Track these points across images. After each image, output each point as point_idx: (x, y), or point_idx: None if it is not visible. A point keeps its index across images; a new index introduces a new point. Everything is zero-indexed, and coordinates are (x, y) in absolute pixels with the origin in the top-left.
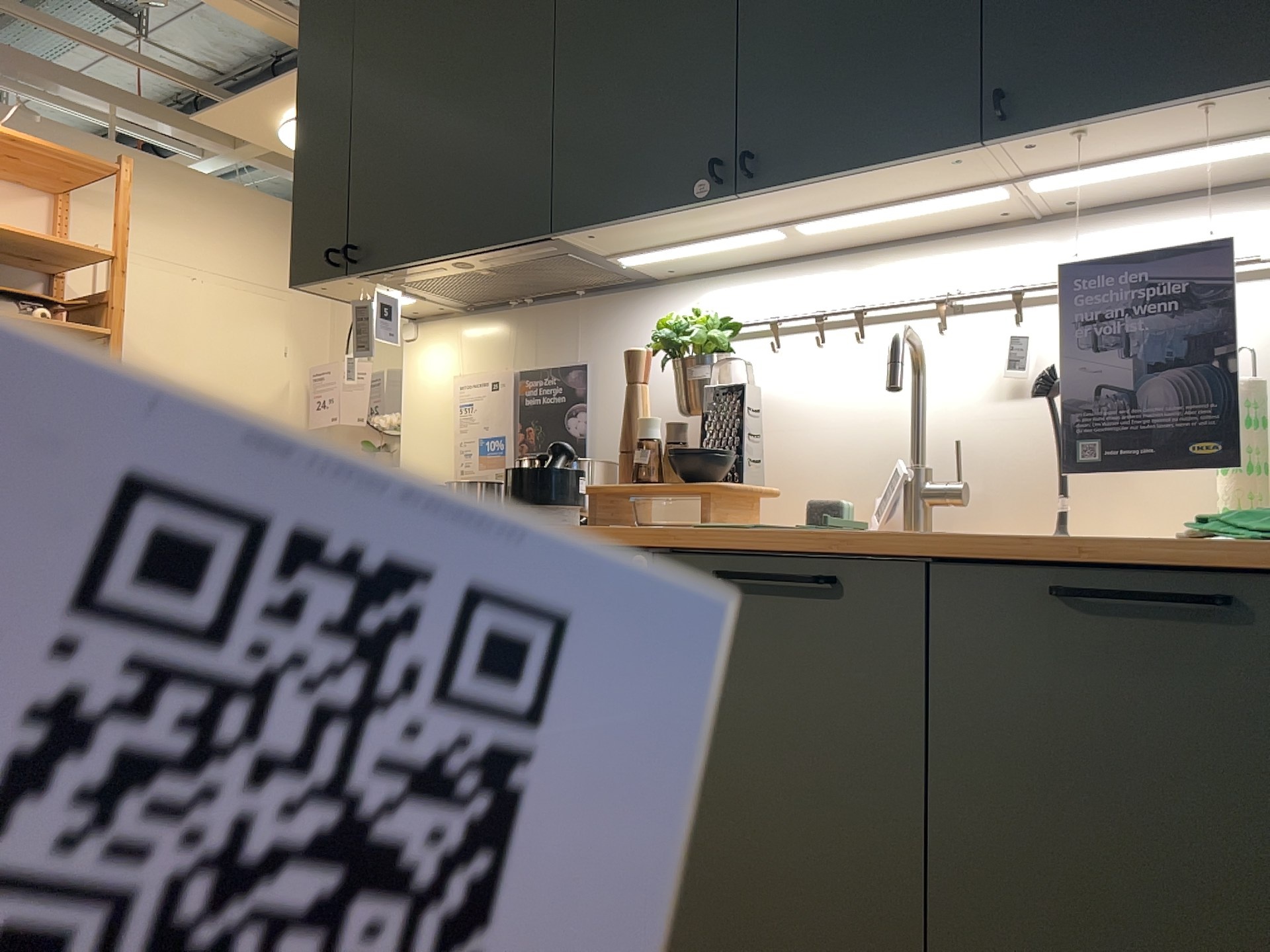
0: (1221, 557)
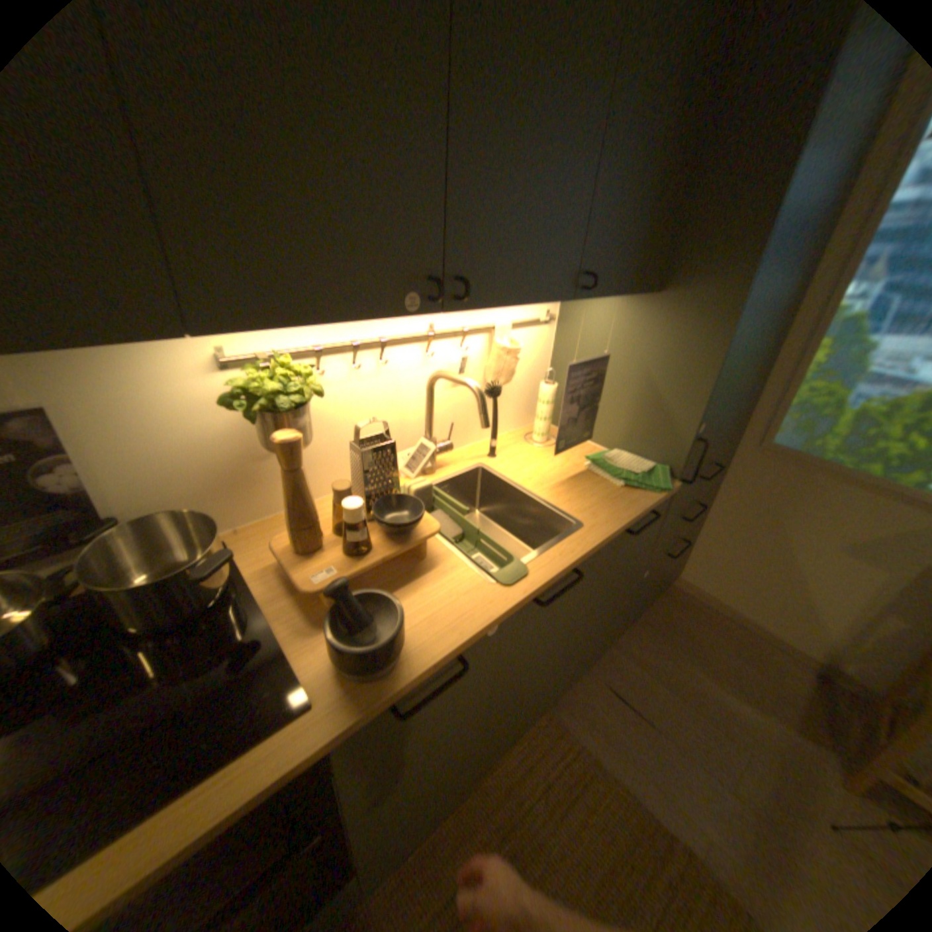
0: (652, 500)
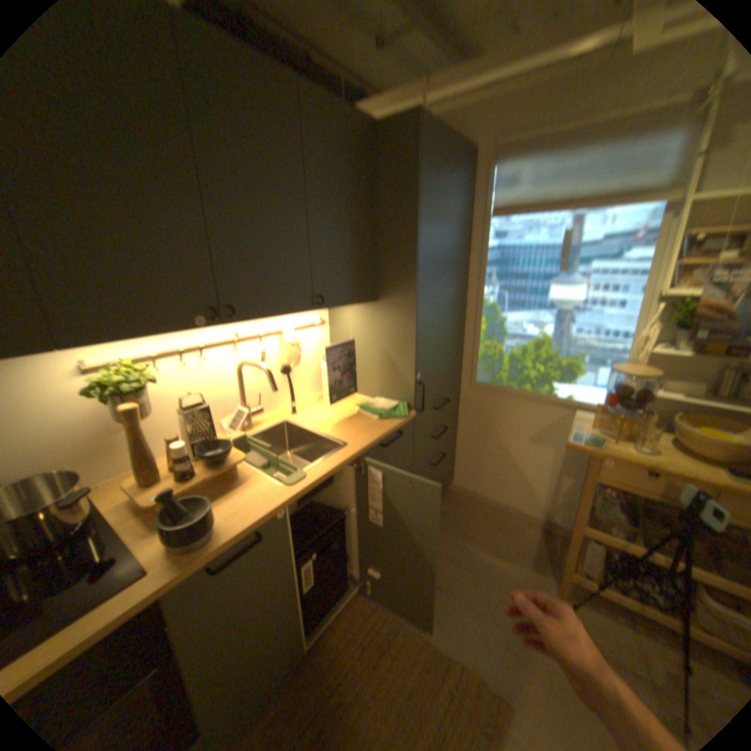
0: (395, 425)
